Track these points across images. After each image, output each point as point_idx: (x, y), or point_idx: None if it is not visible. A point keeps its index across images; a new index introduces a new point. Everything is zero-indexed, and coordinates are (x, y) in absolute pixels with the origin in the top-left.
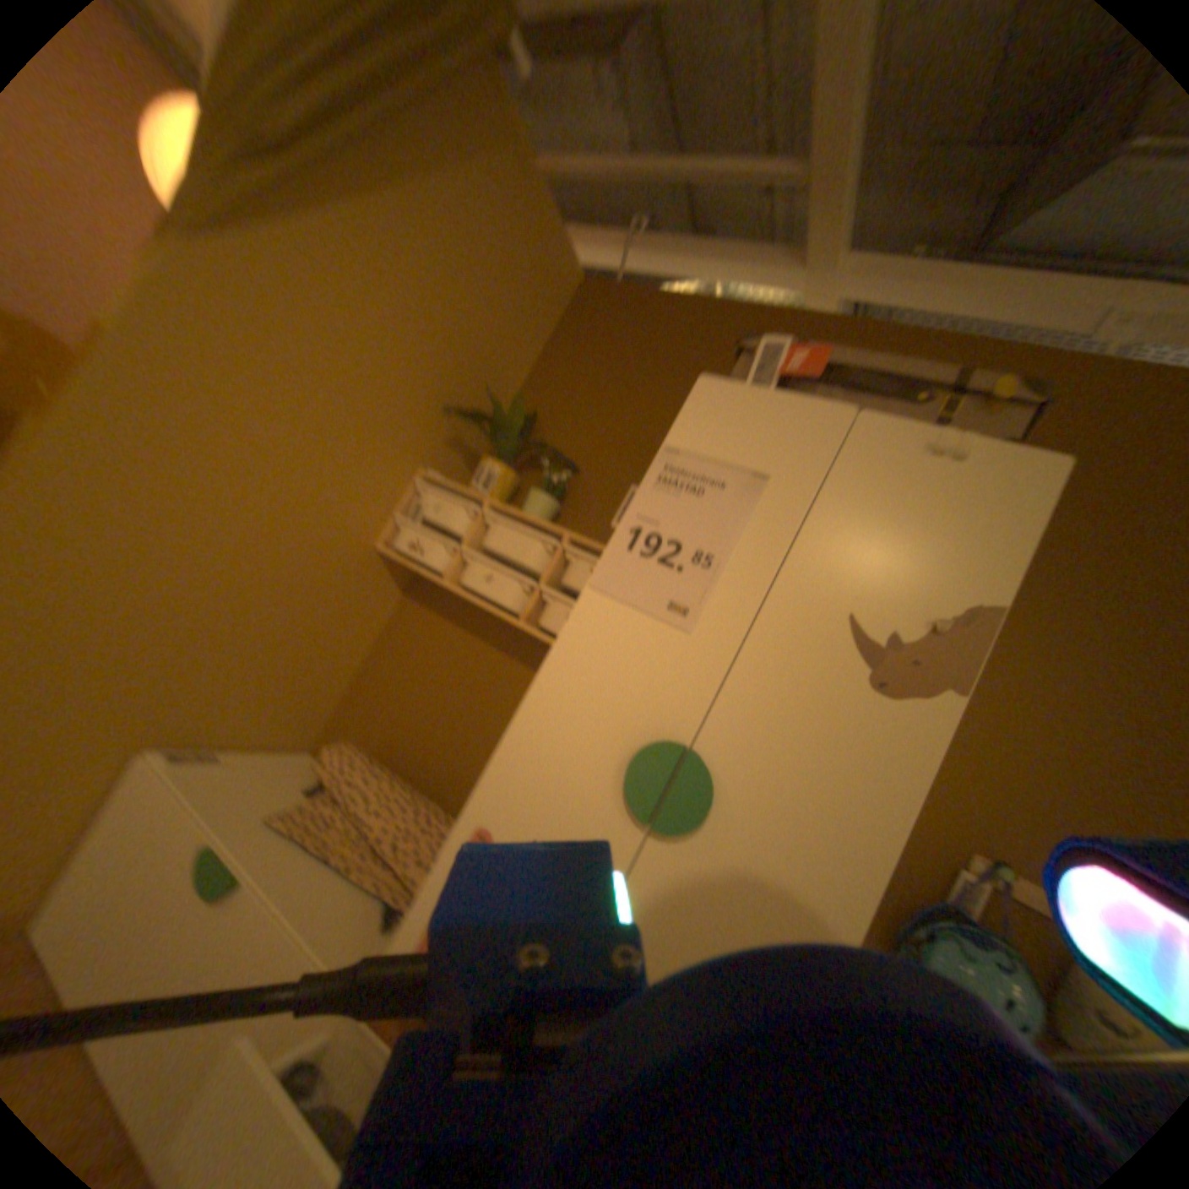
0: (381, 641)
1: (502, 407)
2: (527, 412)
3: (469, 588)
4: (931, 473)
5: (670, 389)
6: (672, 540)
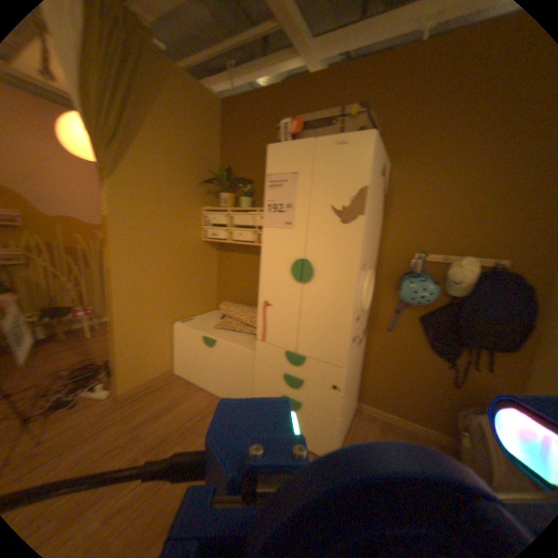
0: (219, 268)
1: (216, 170)
2: (225, 167)
3: (235, 240)
4: (339, 151)
5: (270, 134)
6: (278, 204)
